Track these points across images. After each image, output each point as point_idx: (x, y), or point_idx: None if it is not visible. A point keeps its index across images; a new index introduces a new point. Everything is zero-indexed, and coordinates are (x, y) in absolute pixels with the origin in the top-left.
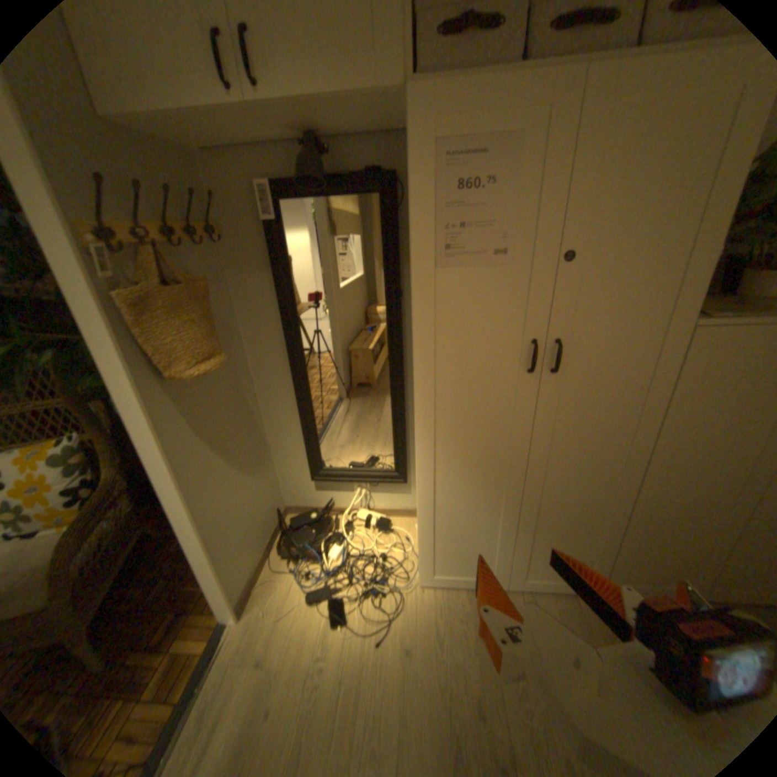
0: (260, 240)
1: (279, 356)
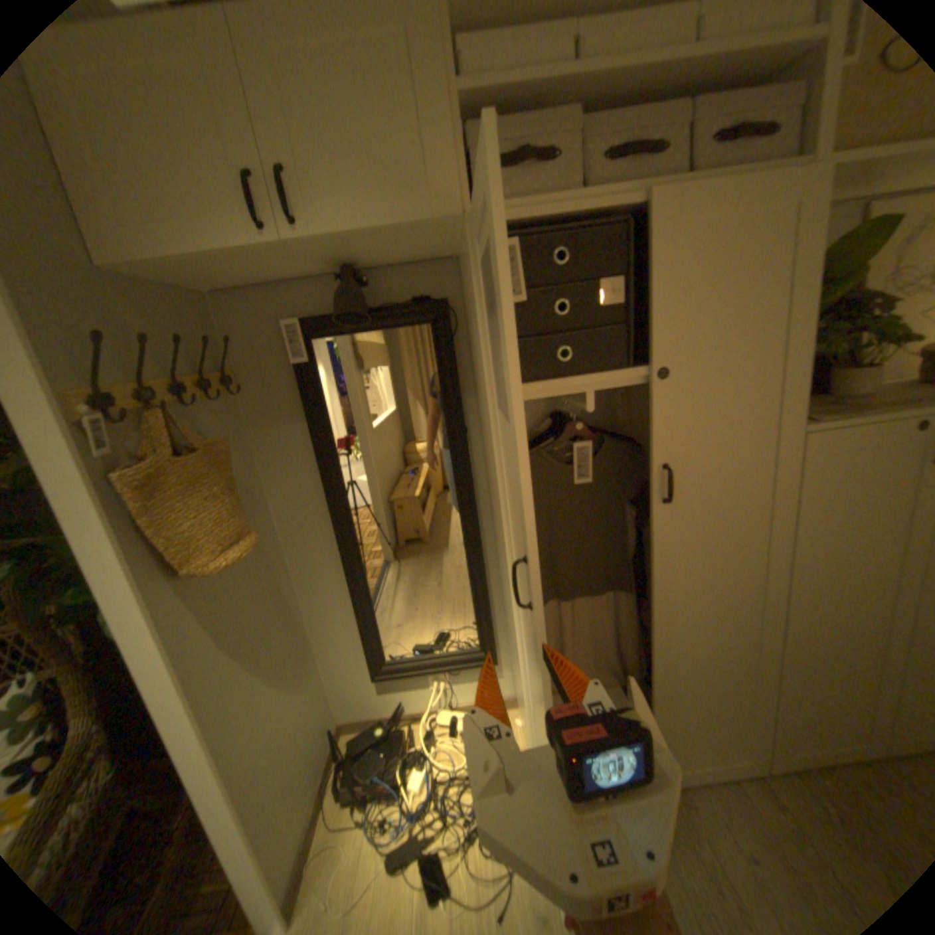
0: (288, 385)
1: (318, 521)
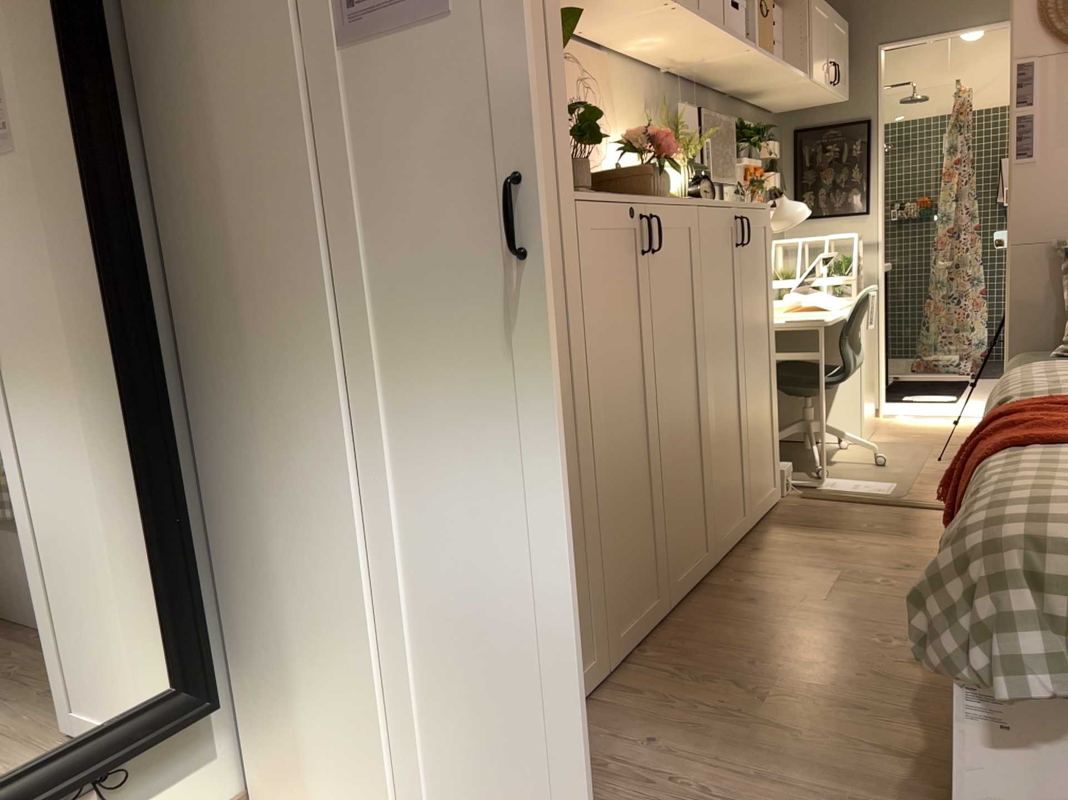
0: None
1: None
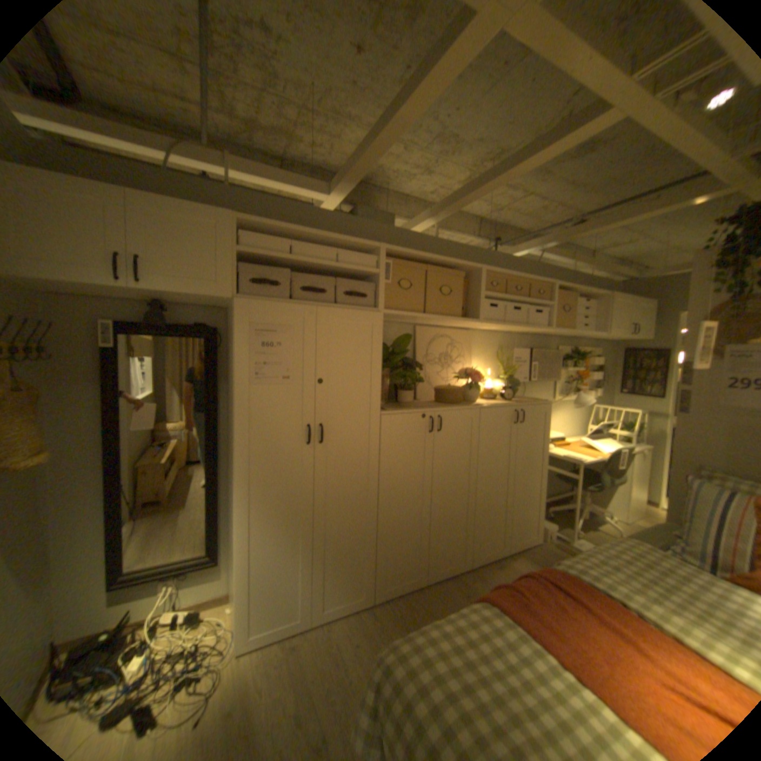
0: (91, 359)
1: (89, 457)
